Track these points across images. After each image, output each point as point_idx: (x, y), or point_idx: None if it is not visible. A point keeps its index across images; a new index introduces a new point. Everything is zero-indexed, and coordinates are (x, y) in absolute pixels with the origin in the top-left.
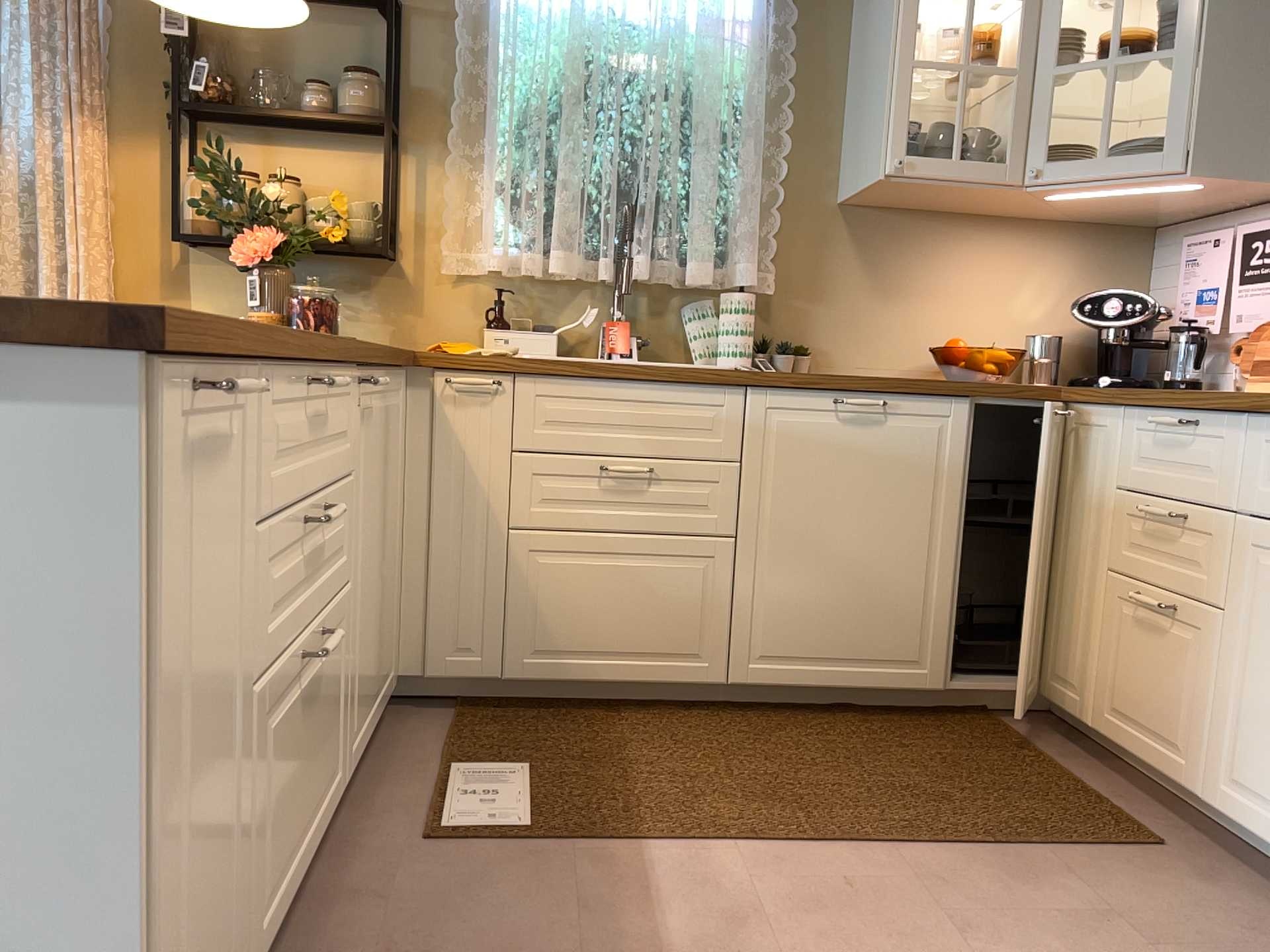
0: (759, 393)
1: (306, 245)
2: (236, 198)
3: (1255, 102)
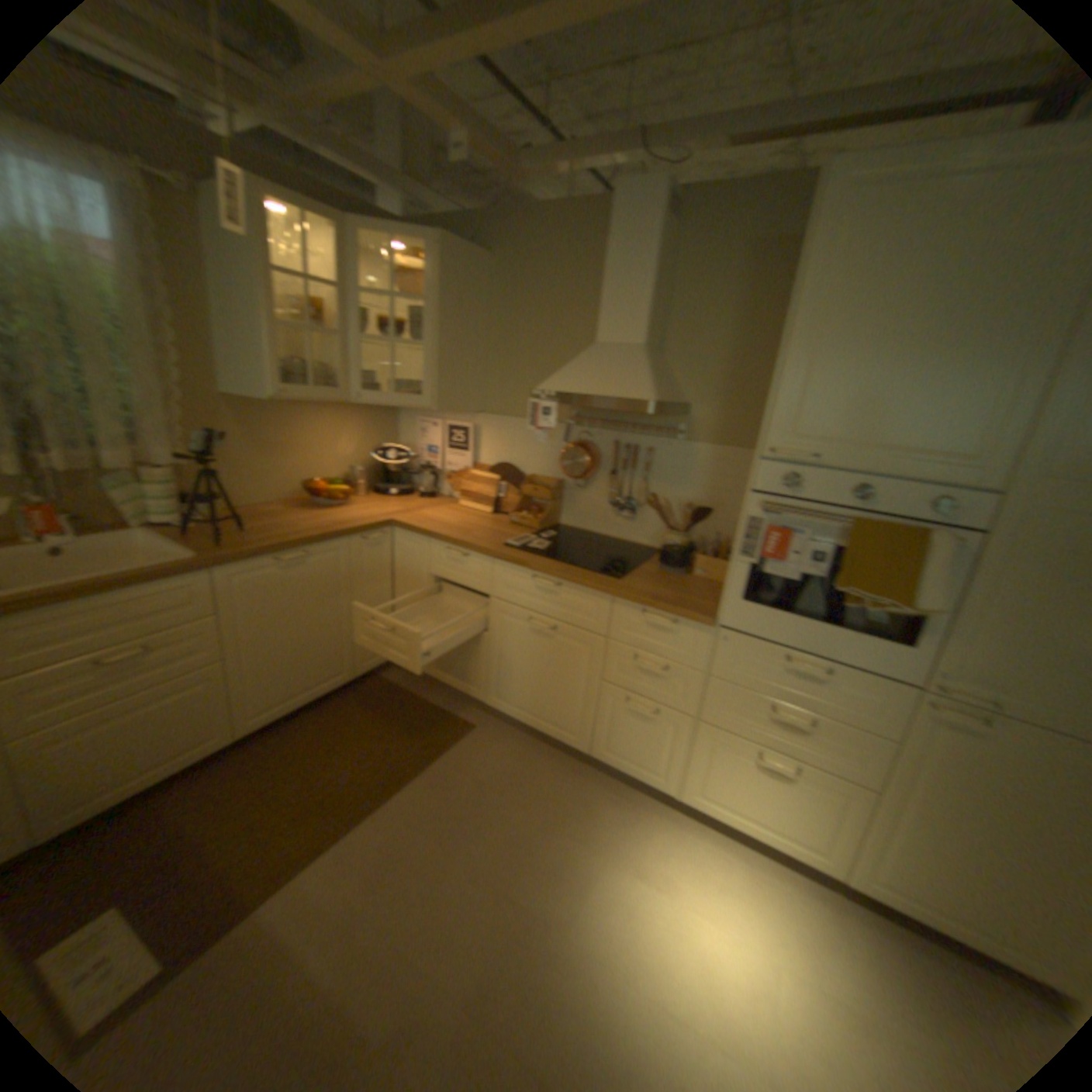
0: (217, 572)
1: None
2: None
3: (453, 373)
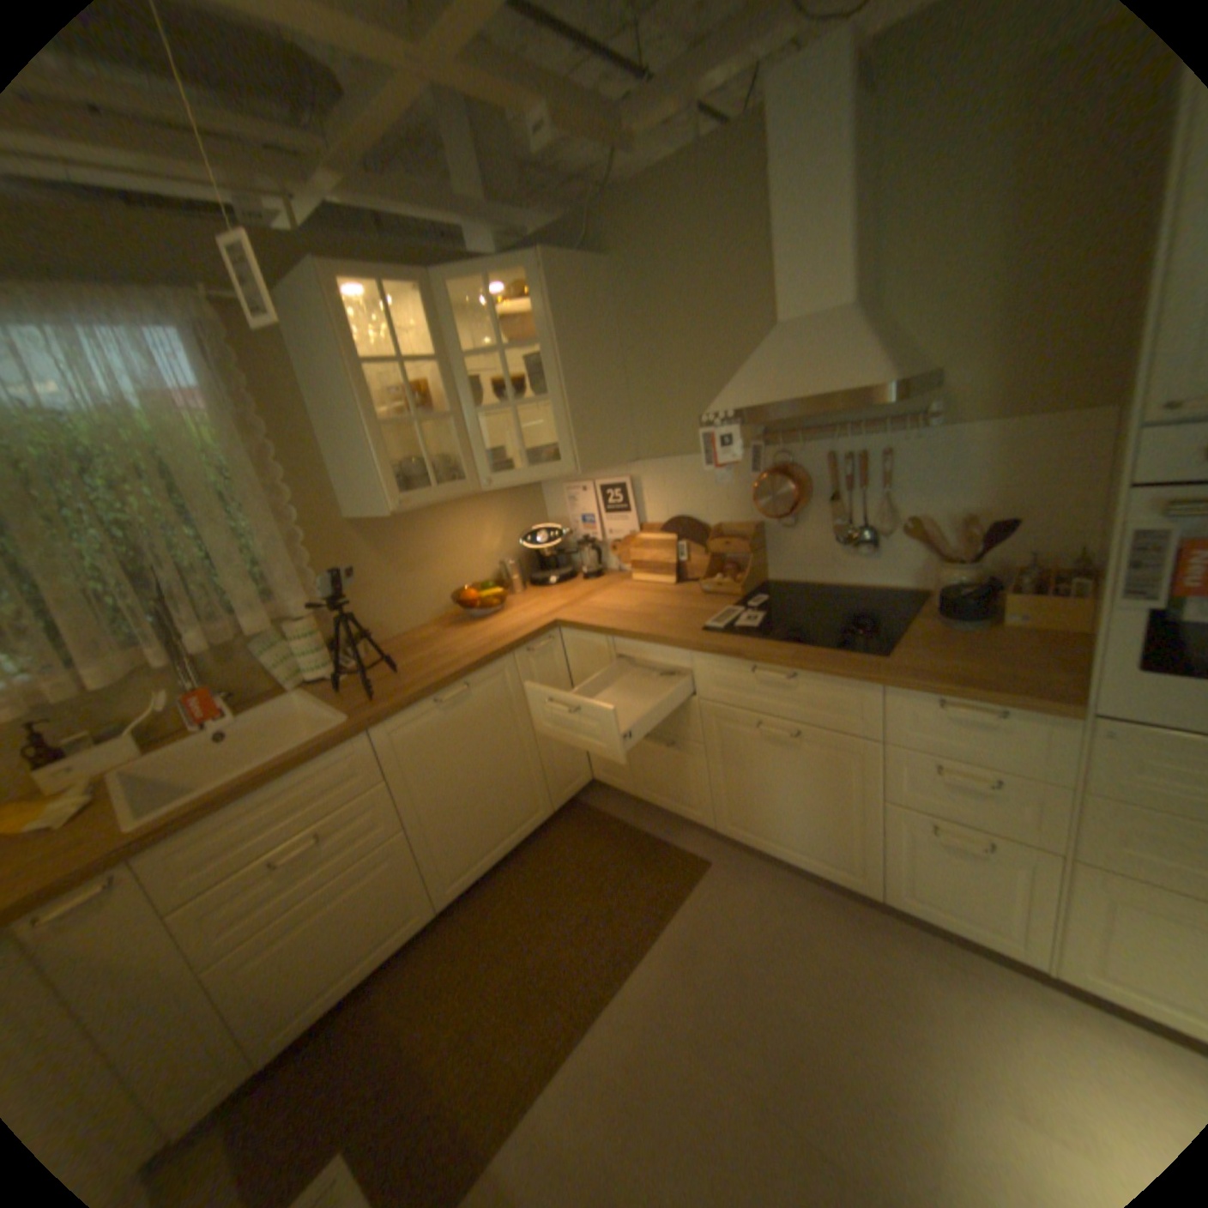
0: (378, 732)
1: None
2: None
3: (595, 422)
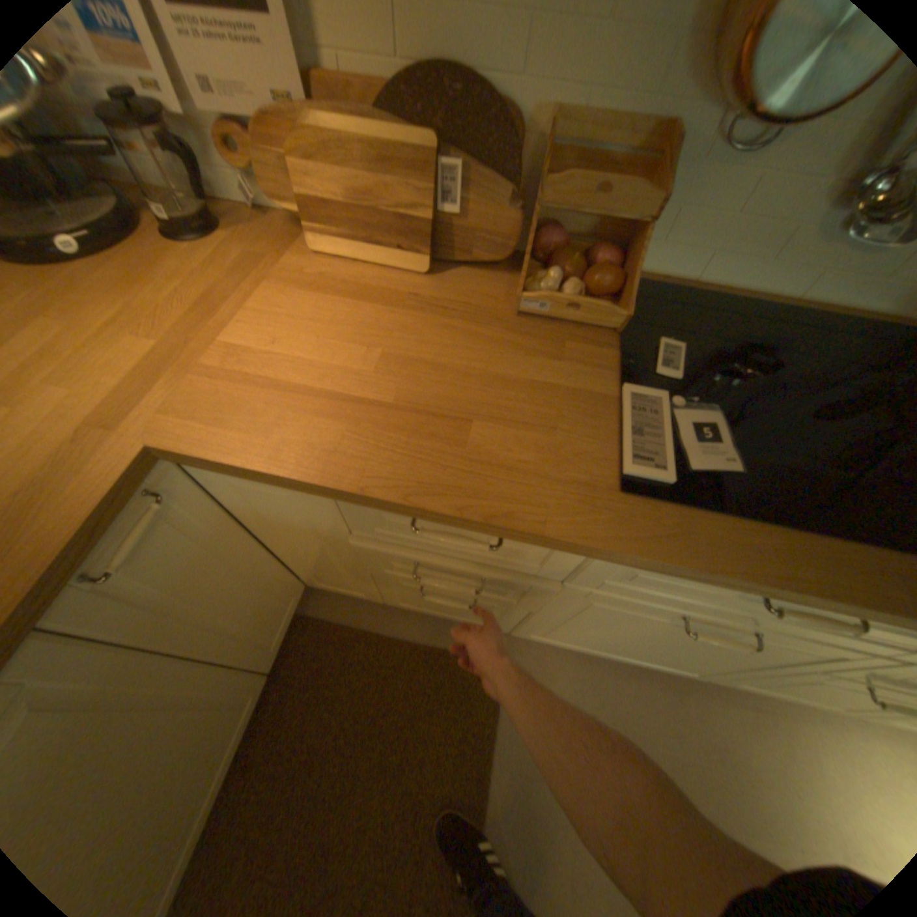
0: None
1: None
2: None
3: None
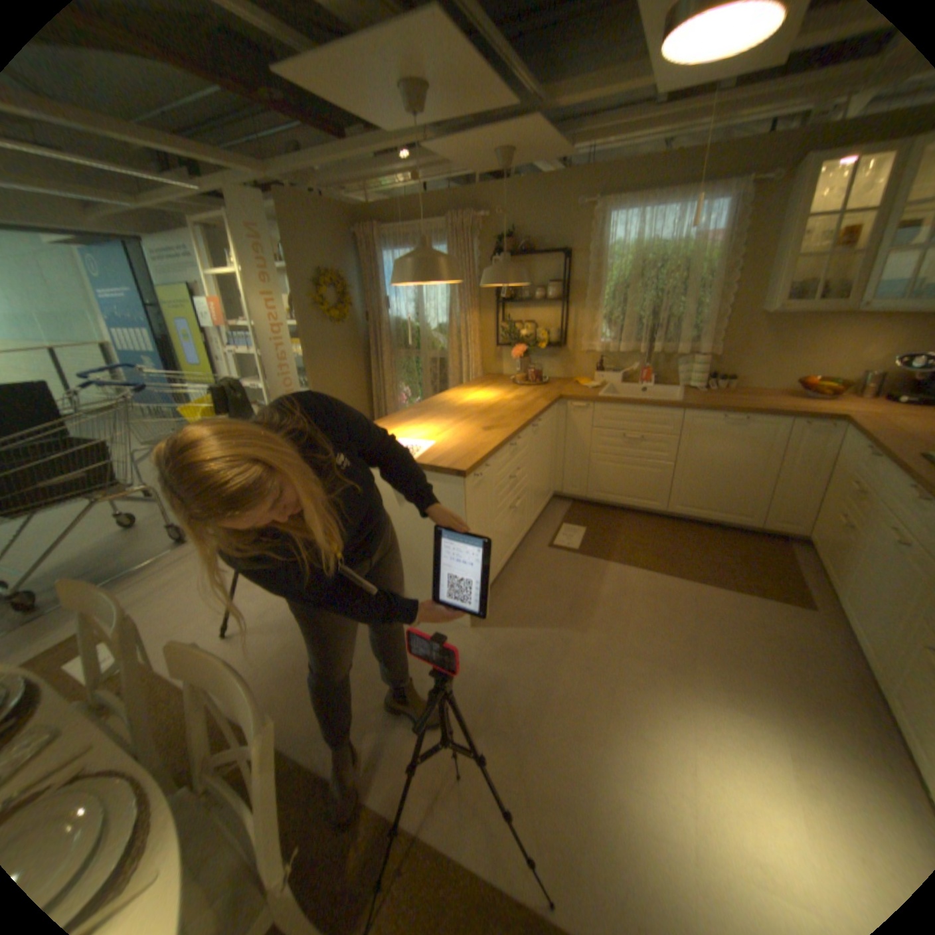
0: (689, 412)
1: (533, 346)
2: (512, 331)
3: None
